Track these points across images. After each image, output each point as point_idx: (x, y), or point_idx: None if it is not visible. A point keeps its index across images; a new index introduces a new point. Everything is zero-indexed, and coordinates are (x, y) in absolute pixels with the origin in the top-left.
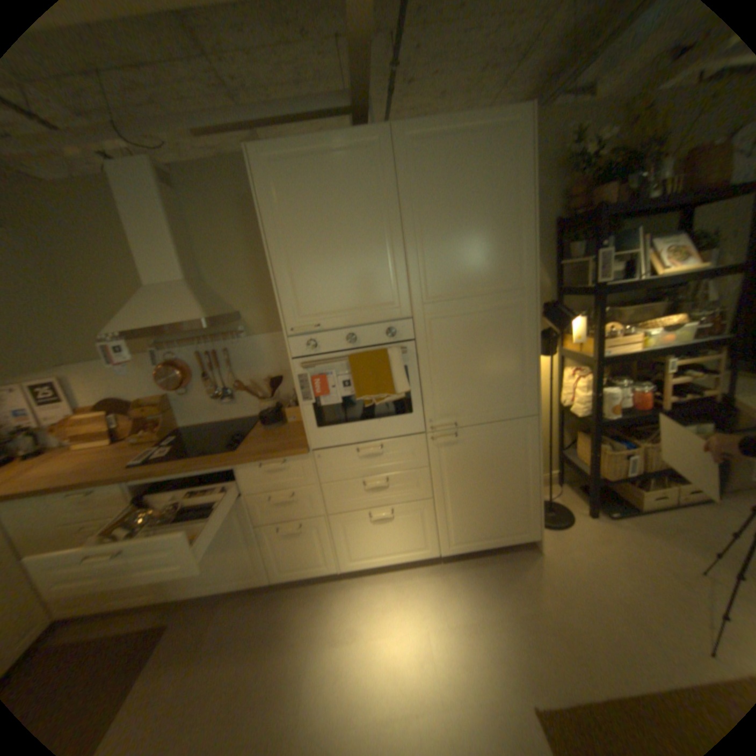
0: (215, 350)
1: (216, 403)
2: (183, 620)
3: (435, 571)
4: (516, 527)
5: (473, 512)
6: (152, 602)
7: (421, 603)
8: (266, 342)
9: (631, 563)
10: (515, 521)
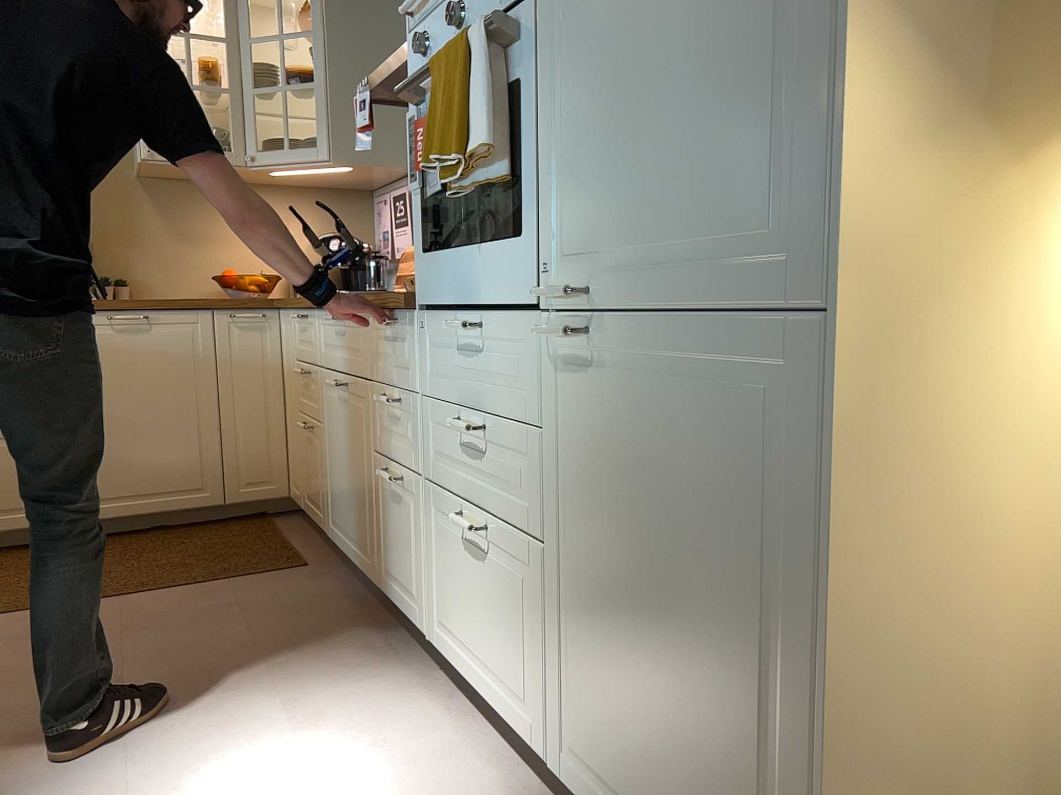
0: None
1: None
2: (325, 572)
3: None
4: None
5: (624, 675)
6: (323, 523)
7: None
8: None
9: None
10: None
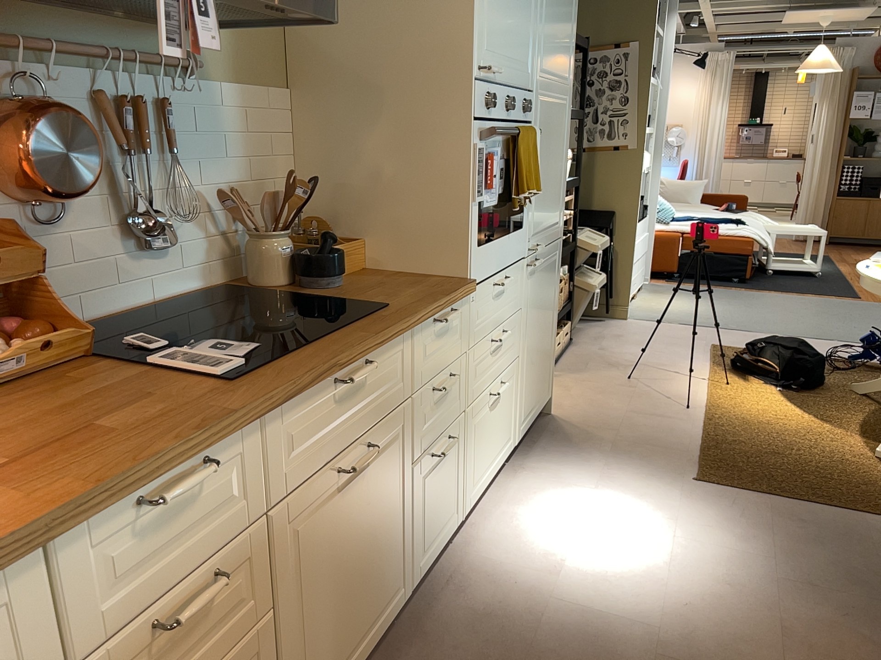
0: (145, 97)
1: (130, 250)
2: None
3: (510, 470)
4: (546, 381)
5: (534, 367)
6: None
7: (546, 492)
8: (237, 102)
9: (596, 390)
10: (546, 373)
